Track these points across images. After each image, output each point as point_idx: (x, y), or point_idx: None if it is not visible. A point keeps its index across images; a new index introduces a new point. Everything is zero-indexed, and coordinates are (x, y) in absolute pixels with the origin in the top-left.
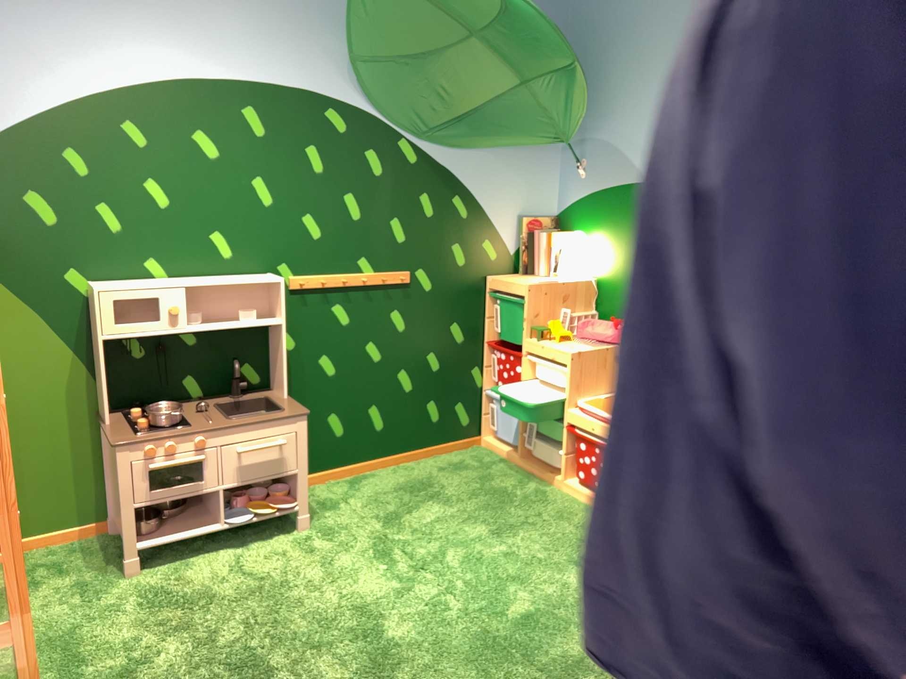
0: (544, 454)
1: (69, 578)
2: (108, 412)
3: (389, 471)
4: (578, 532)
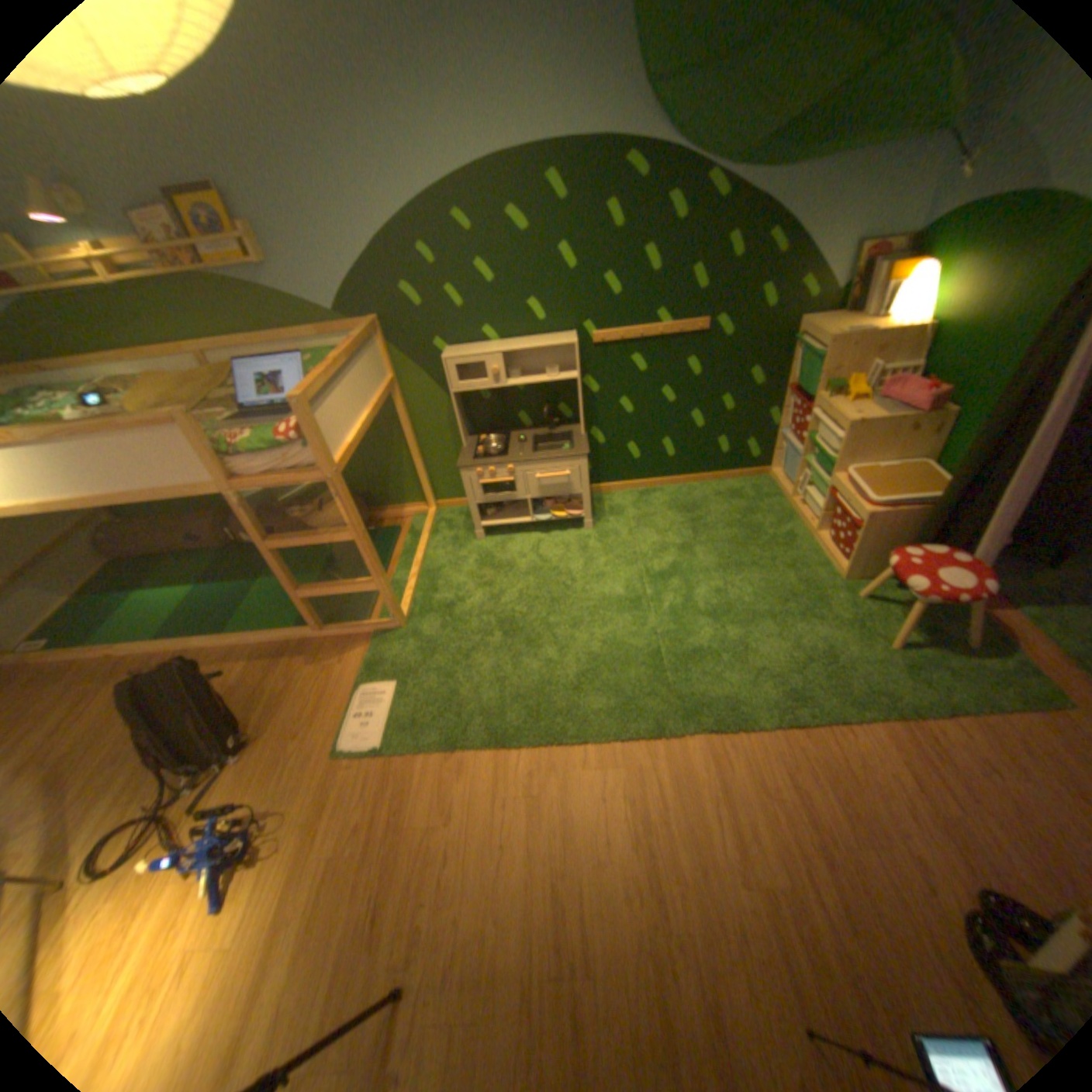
0: (810, 502)
1: (451, 533)
2: (471, 435)
3: (675, 488)
4: (796, 586)
